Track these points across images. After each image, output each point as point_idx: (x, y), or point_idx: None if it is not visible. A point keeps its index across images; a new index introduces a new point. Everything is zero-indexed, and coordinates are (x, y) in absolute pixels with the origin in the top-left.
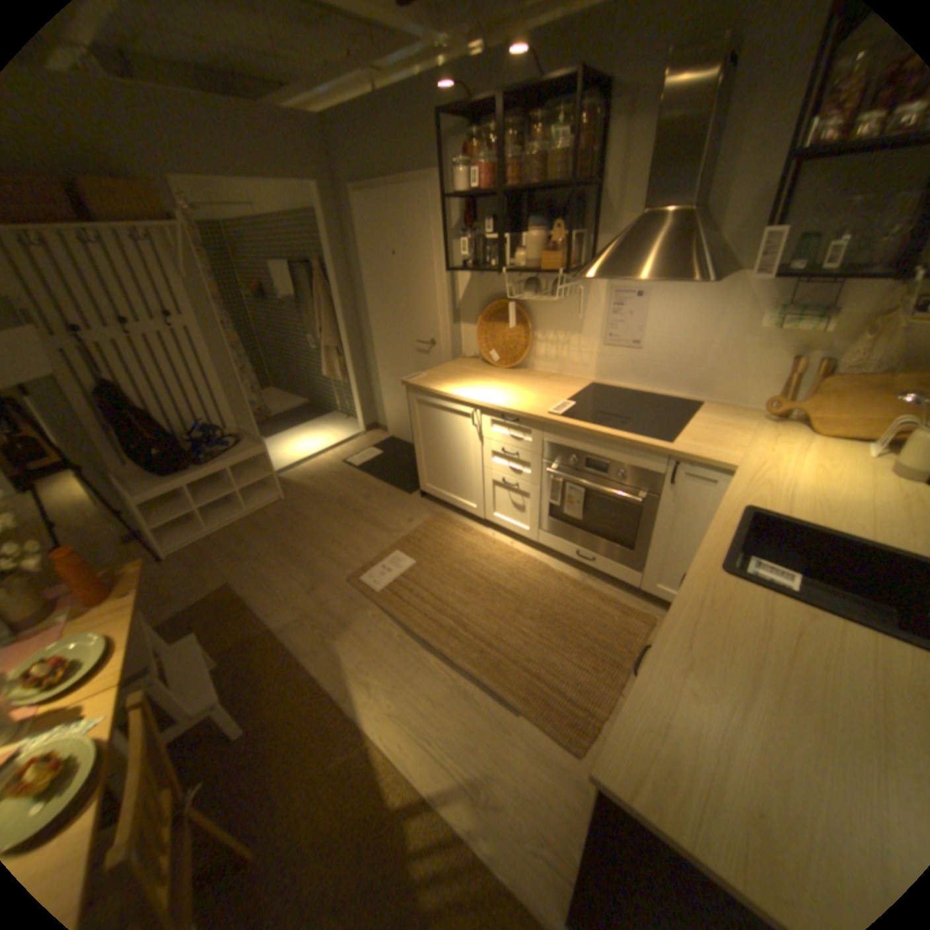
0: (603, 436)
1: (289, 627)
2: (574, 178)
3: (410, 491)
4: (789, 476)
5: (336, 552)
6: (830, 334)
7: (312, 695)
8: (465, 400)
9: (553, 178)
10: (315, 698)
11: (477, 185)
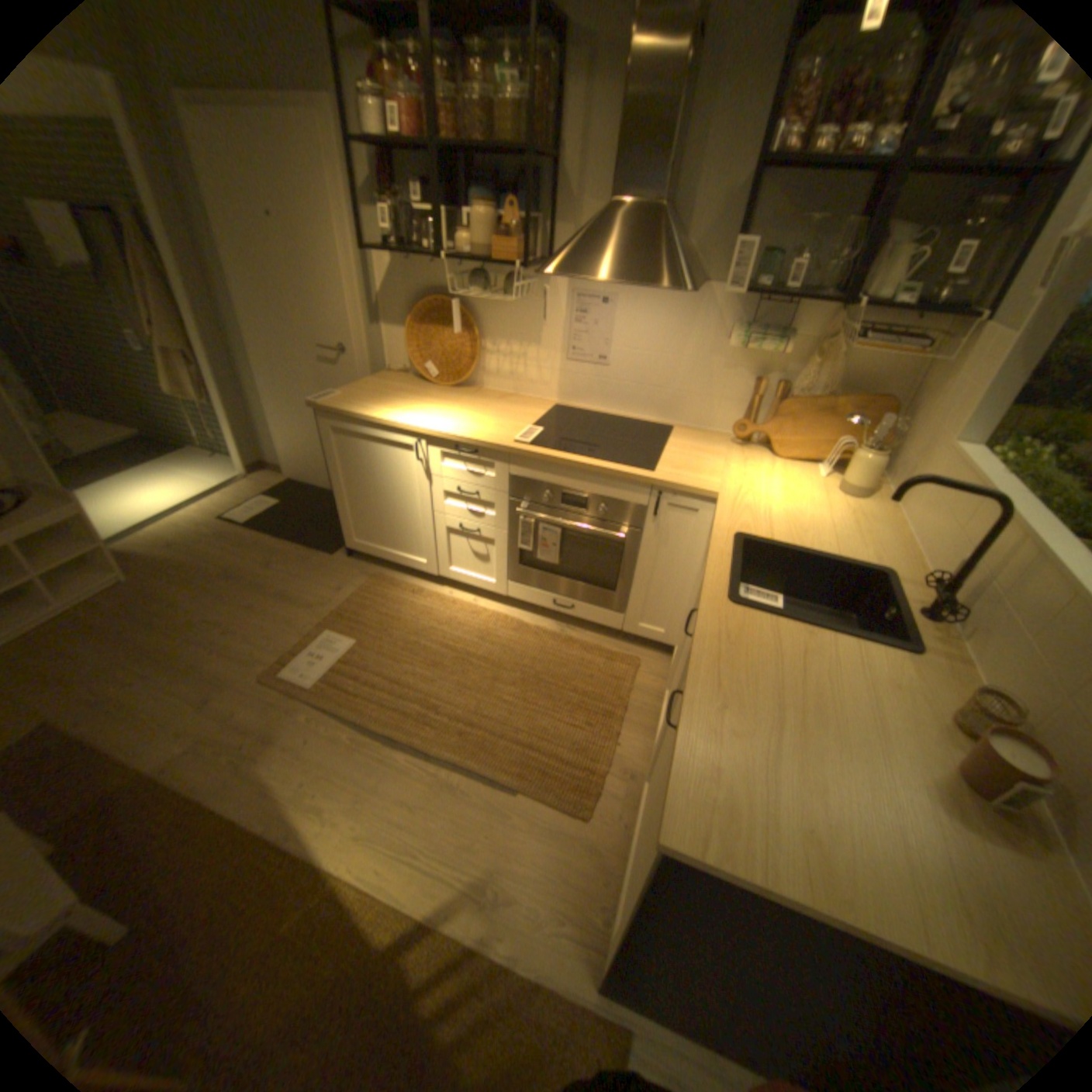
0: (581, 467)
1: (178, 760)
2: (529, 143)
3: (332, 549)
4: (763, 500)
5: (235, 643)
6: (785, 357)
7: (237, 841)
8: (406, 427)
9: (501, 139)
10: (242, 844)
11: (395, 131)
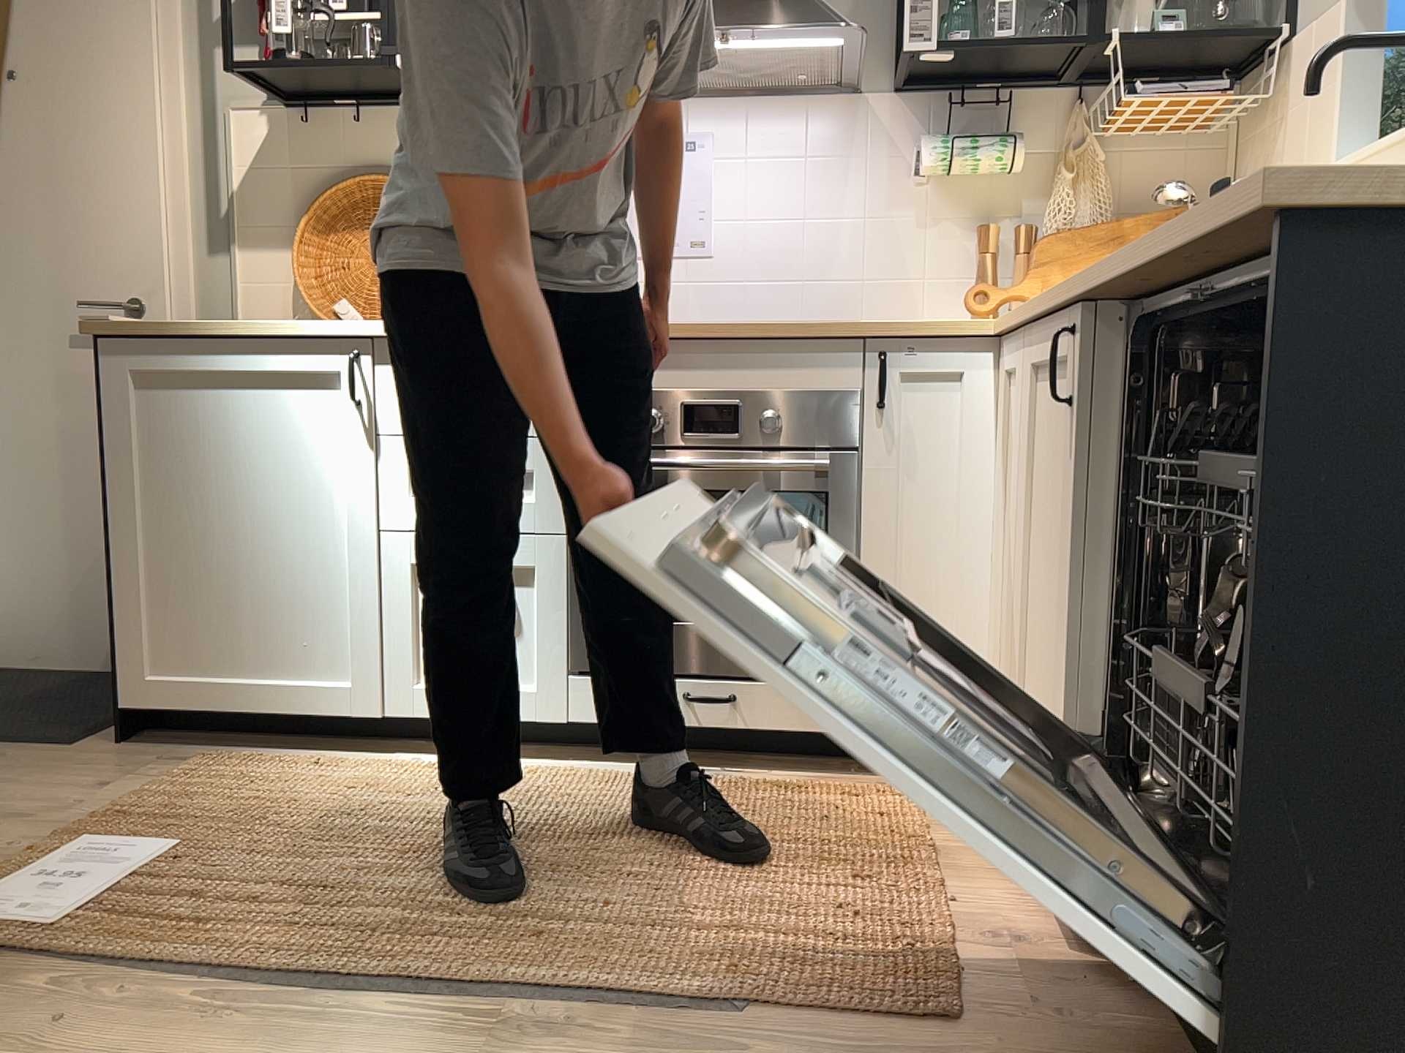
0: (723, 331)
1: None
2: None
3: (71, 739)
4: None
5: None
6: (1011, 191)
7: None
8: (328, 331)
9: None
10: None
11: None
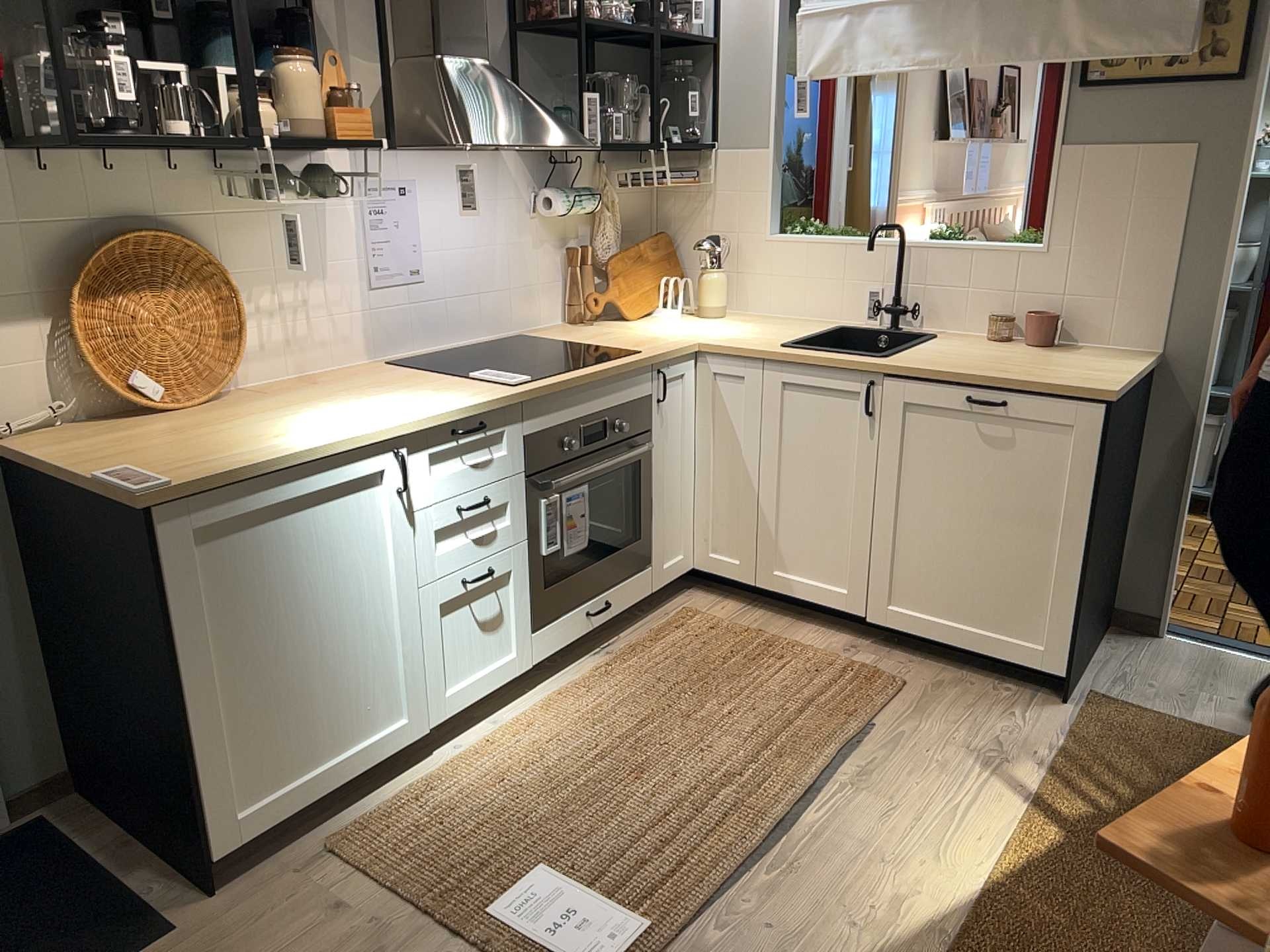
0: (601, 374)
1: None
2: None
3: (156, 927)
4: (718, 334)
5: None
6: (575, 220)
7: None
8: (377, 438)
9: None
10: None
11: None
